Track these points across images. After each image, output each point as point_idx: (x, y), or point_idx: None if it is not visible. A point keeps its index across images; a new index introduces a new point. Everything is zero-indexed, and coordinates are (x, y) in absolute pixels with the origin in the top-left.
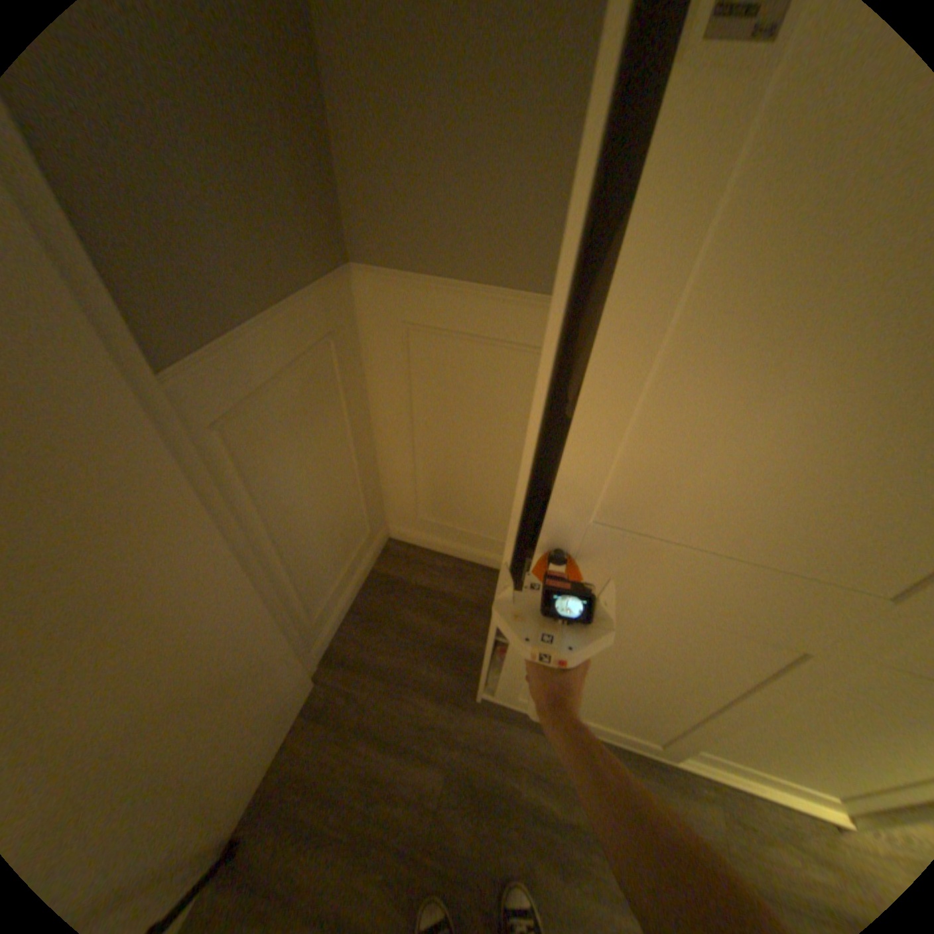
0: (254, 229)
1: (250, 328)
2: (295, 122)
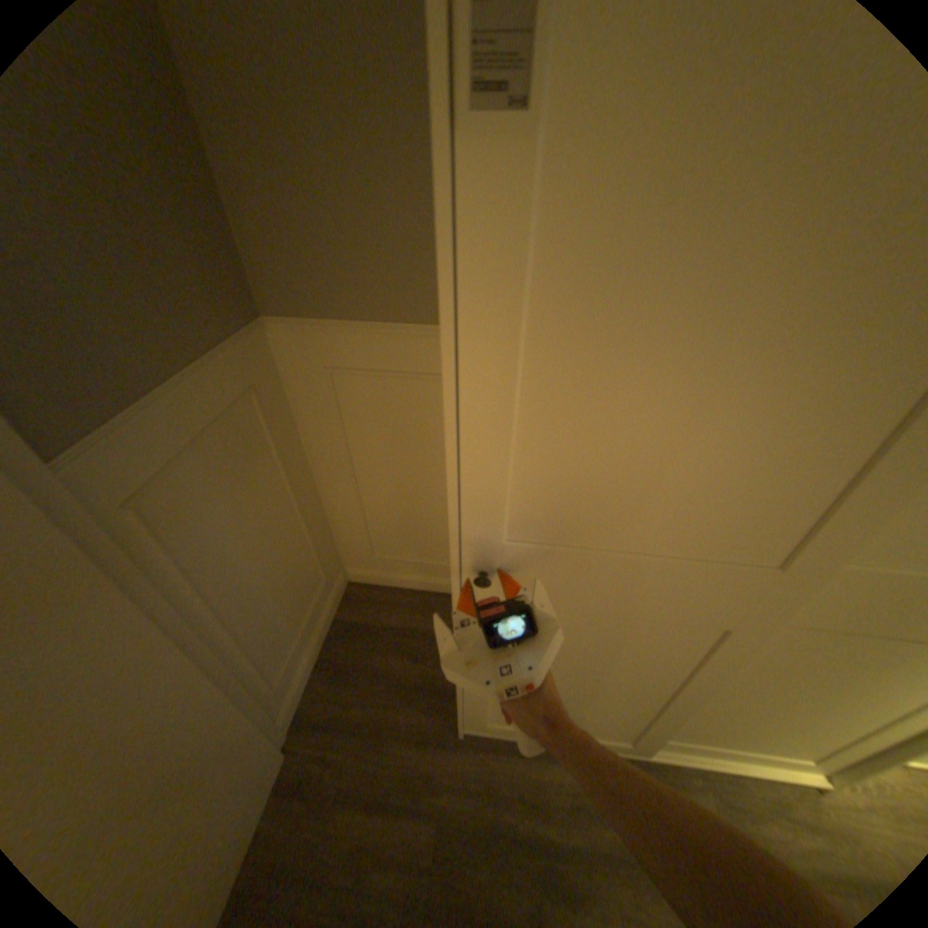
0: (147, 298)
1: (155, 397)
2: (181, 190)
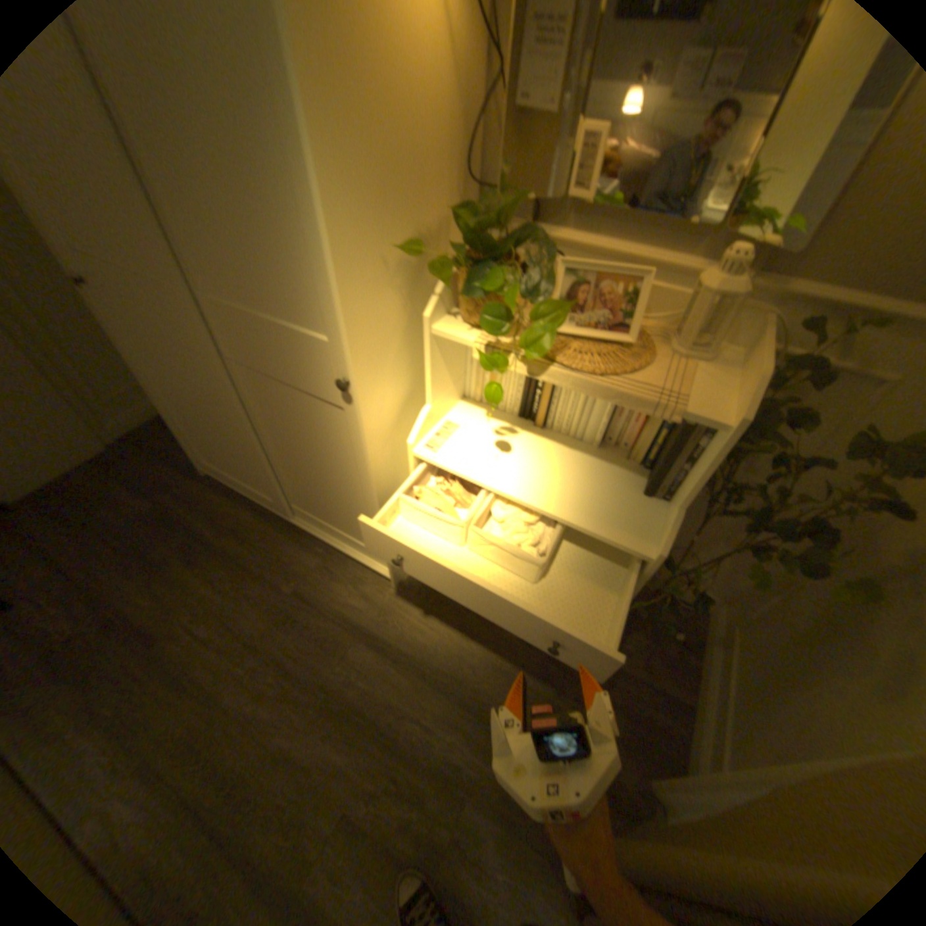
0: None
1: None
2: None
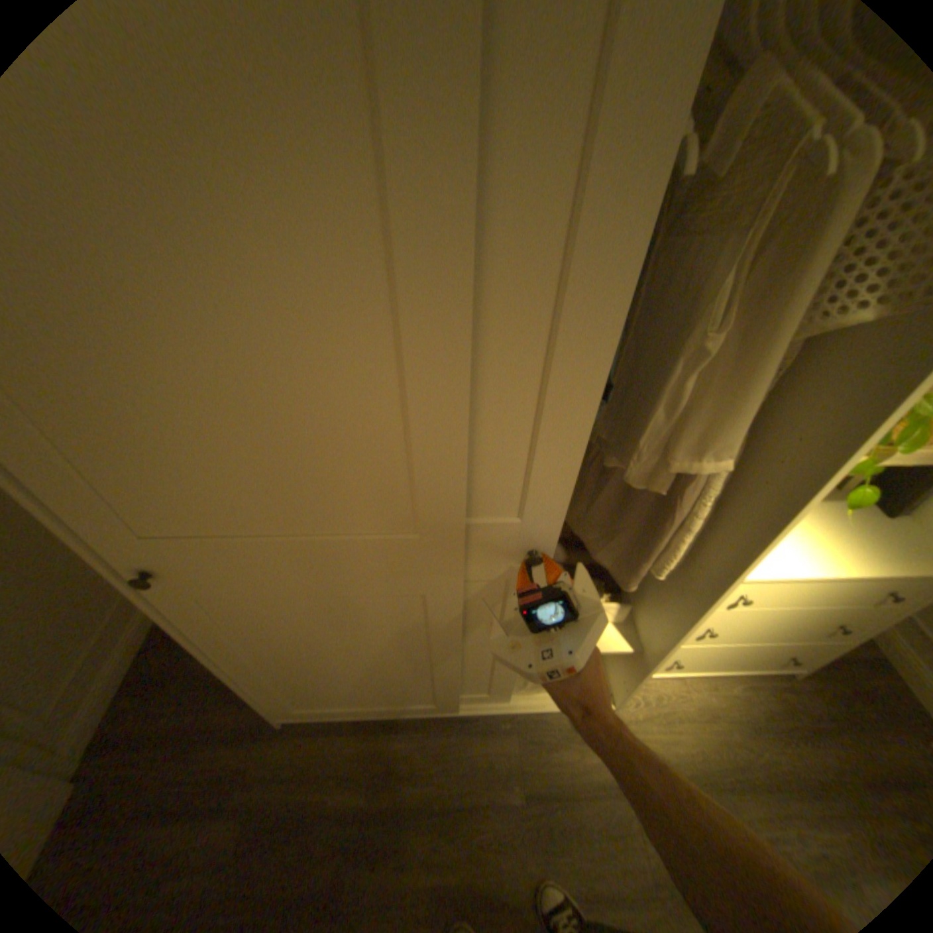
0: None
1: None
2: None
